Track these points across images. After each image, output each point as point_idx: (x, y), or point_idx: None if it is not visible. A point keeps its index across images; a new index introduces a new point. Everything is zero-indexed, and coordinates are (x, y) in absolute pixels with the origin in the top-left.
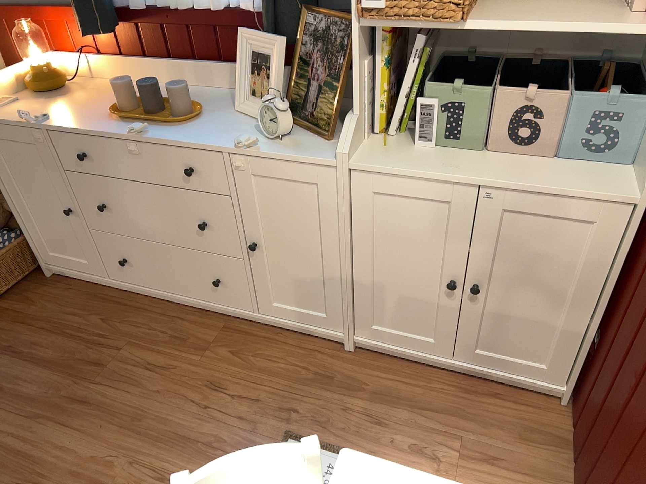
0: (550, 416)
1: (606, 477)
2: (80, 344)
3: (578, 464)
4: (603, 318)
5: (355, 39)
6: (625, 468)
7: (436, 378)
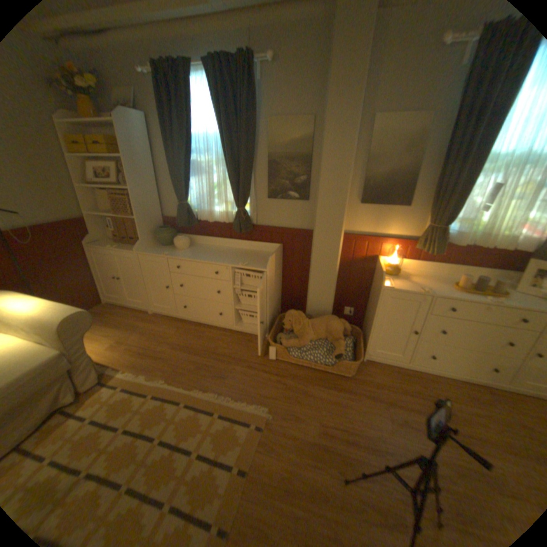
0: None
1: None
2: (426, 403)
3: None
4: None
5: None
6: None
7: None
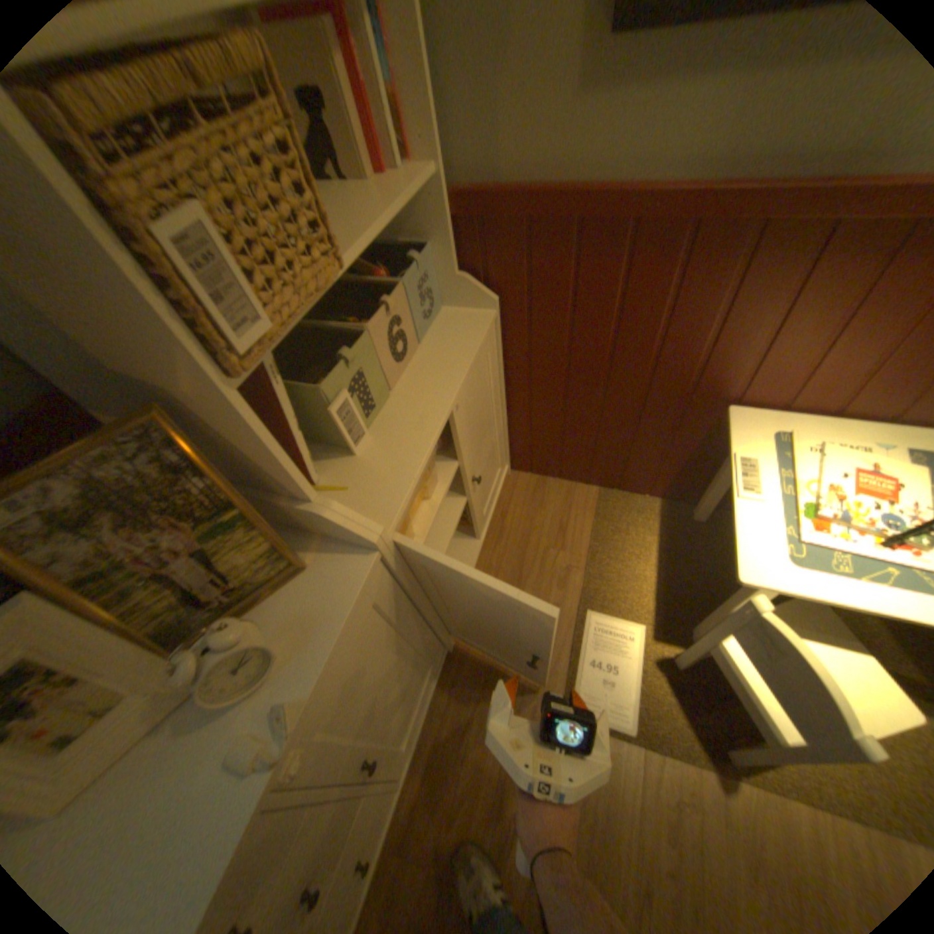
0: (521, 483)
1: (626, 441)
2: None
3: (576, 469)
4: (508, 403)
5: (236, 410)
6: (649, 418)
7: (488, 561)
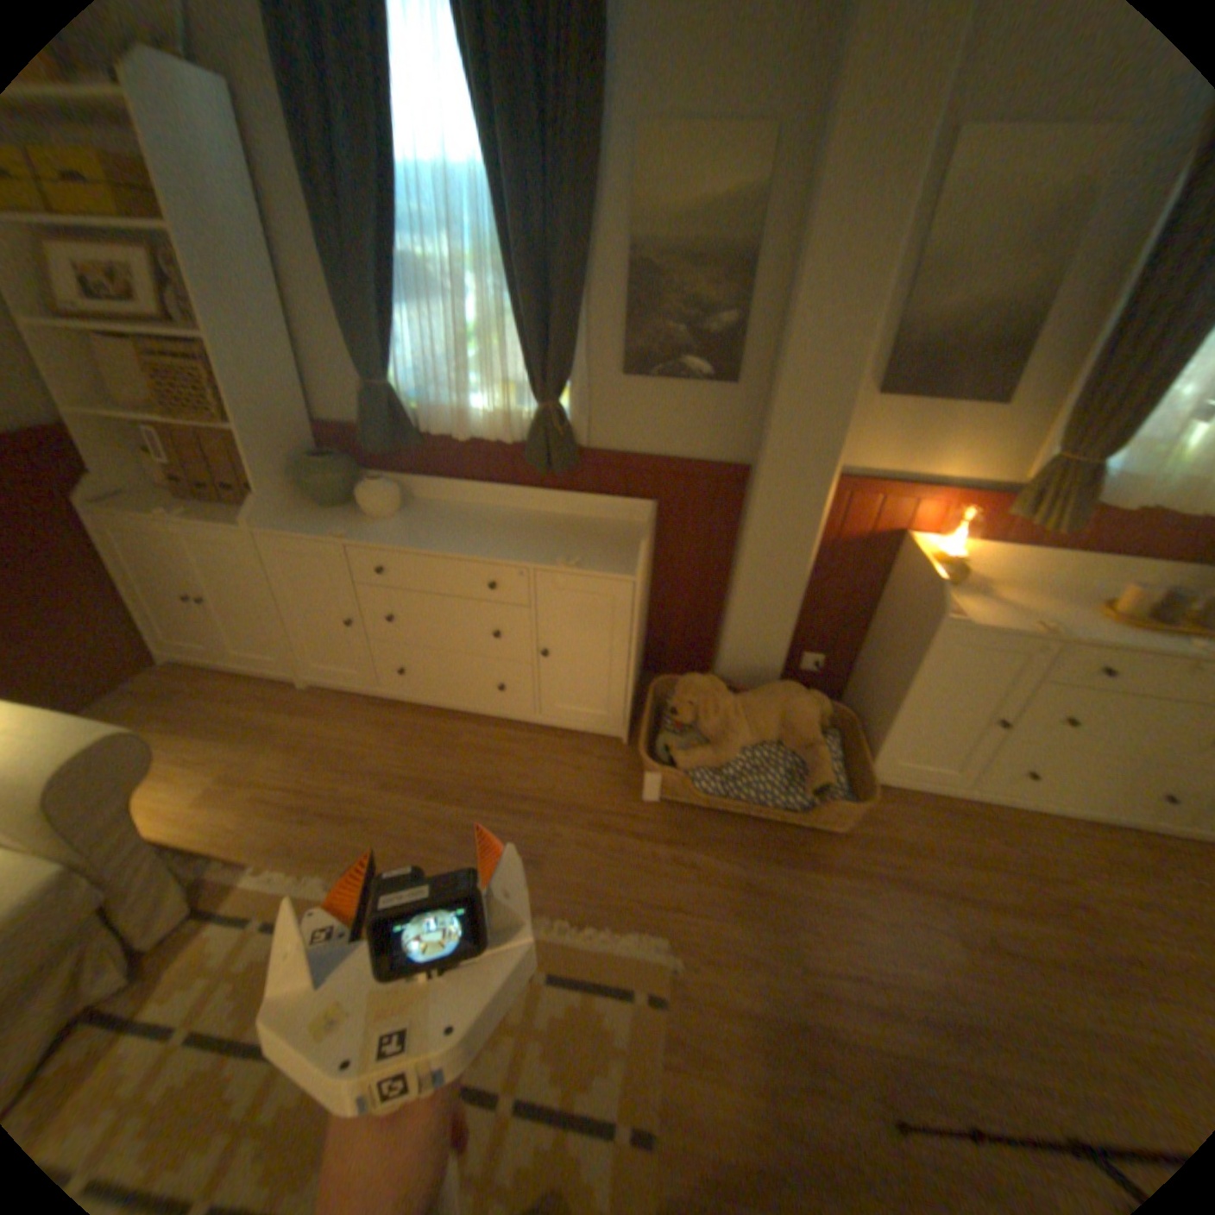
0: None
1: None
2: (1025, 886)
3: None
4: None
5: None
6: None
7: None
